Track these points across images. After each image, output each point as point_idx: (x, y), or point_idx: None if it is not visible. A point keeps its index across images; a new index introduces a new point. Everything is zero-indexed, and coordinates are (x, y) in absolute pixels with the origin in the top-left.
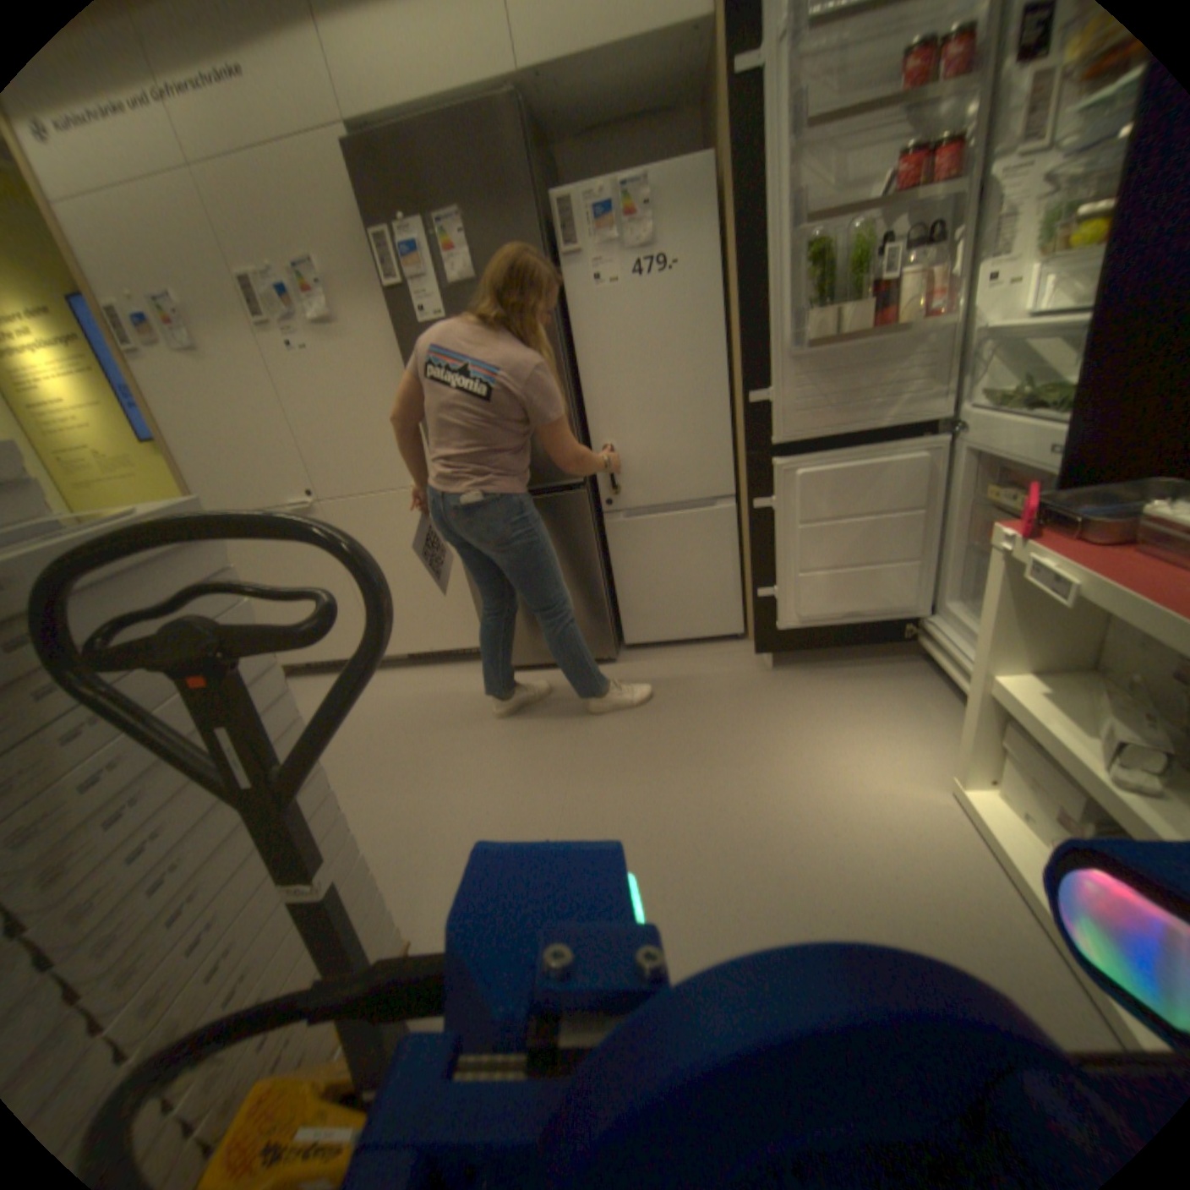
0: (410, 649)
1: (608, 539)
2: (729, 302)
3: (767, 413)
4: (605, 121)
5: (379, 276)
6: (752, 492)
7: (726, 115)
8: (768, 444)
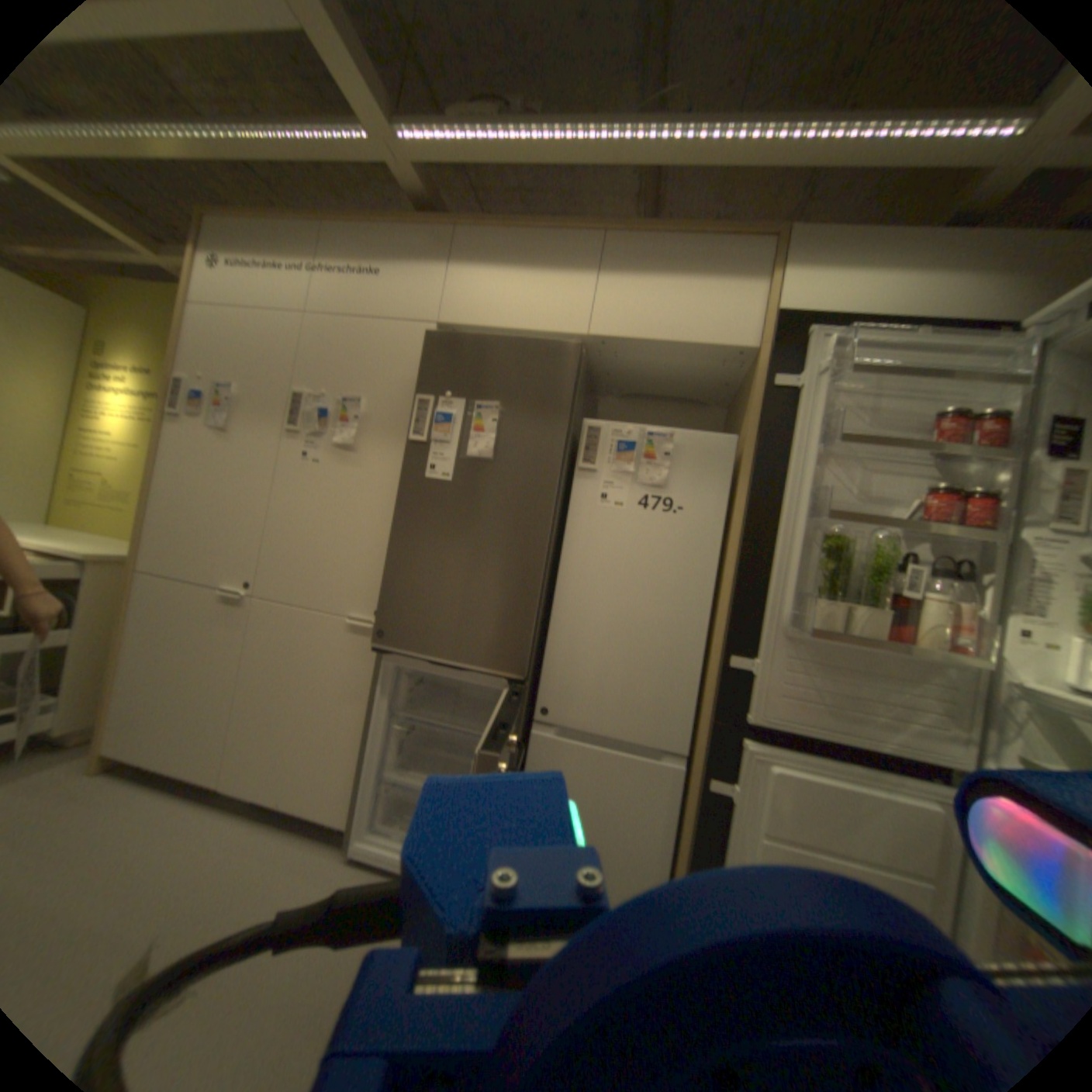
0: (256, 801)
1: (531, 756)
2: (726, 561)
3: (749, 687)
4: (647, 396)
5: (412, 434)
6: (712, 767)
7: (756, 416)
8: (744, 722)
